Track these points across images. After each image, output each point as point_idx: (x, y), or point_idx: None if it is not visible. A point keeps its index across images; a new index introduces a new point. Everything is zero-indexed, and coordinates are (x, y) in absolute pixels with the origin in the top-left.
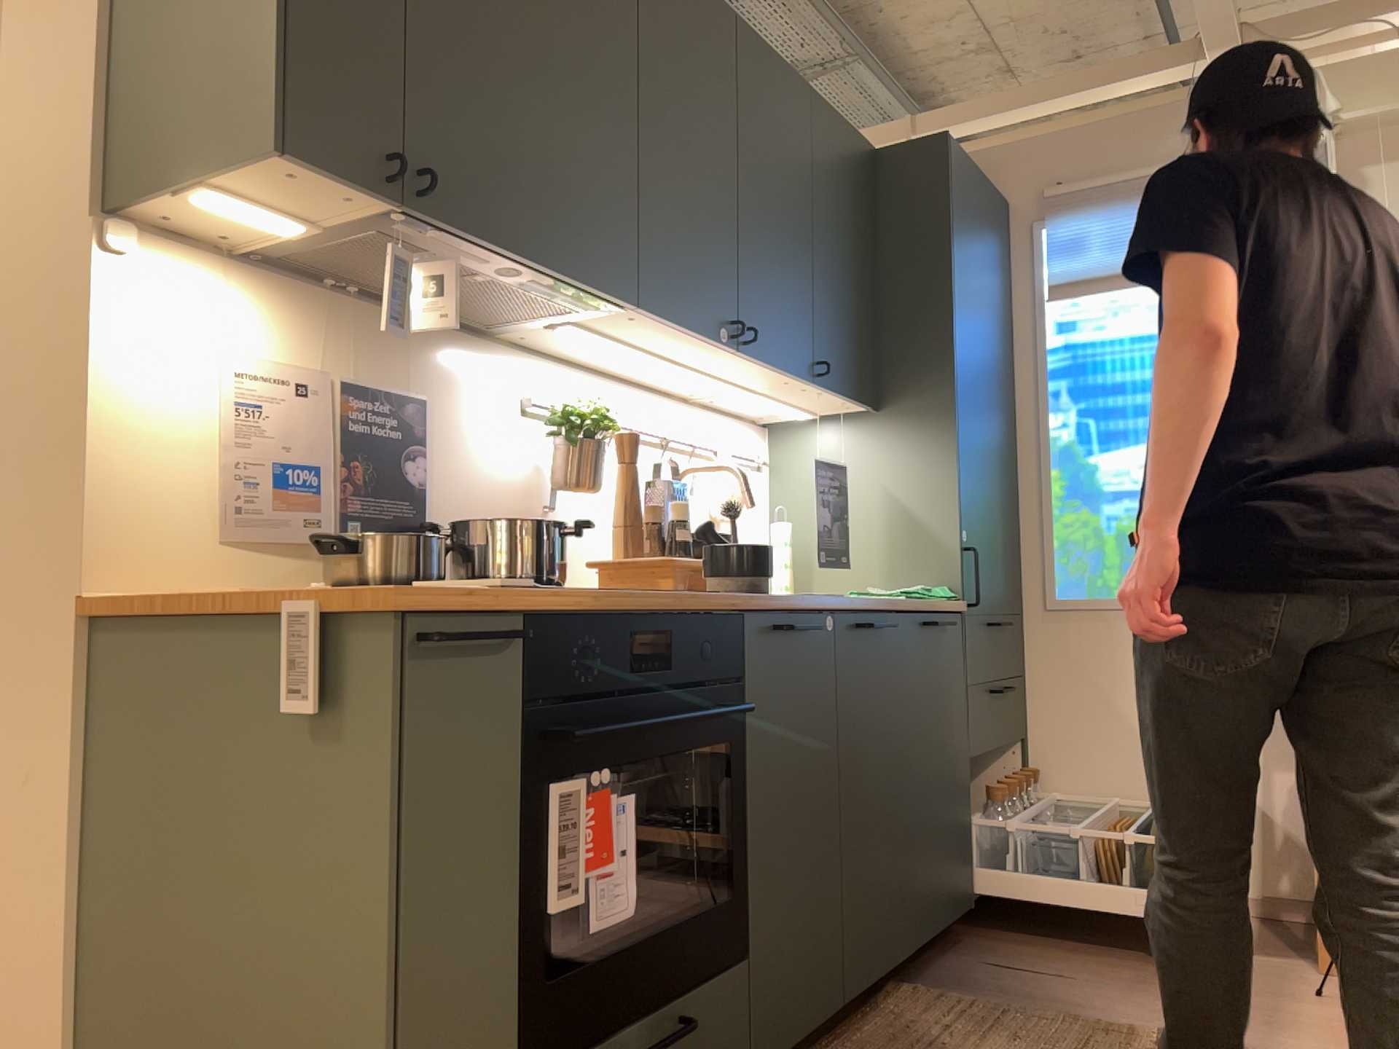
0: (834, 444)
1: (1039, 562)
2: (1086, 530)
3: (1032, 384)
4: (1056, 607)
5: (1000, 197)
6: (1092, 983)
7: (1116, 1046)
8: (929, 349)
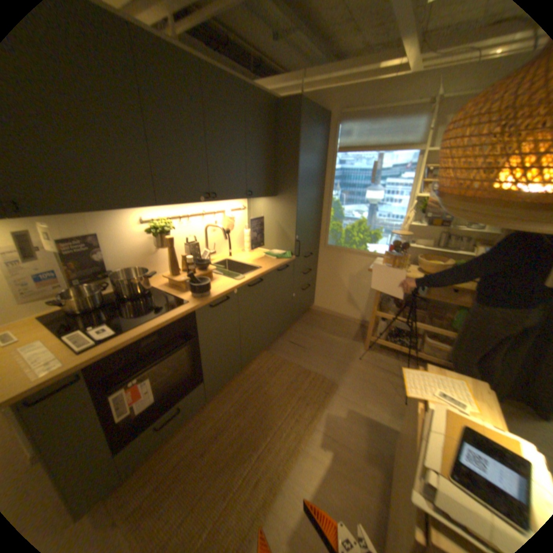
0: (263, 205)
1: (324, 234)
2: (337, 227)
3: (329, 180)
4: (327, 247)
5: (329, 110)
6: (309, 352)
7: (303, 380)
8: (290, 179)
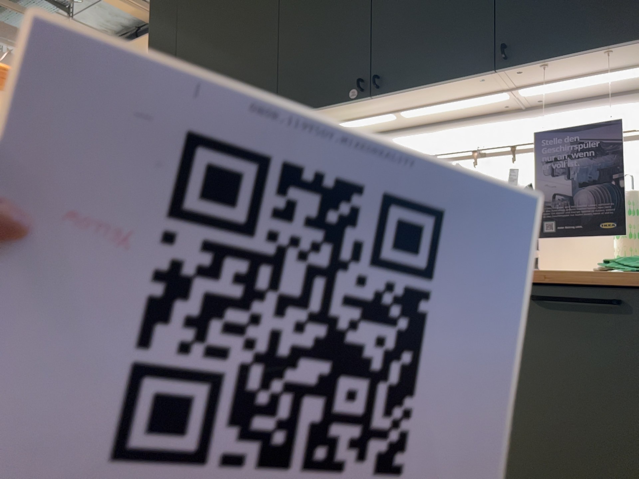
0: None
1: None
2: None
3: None
4: None
5: None
6: None
7: None
8: None
